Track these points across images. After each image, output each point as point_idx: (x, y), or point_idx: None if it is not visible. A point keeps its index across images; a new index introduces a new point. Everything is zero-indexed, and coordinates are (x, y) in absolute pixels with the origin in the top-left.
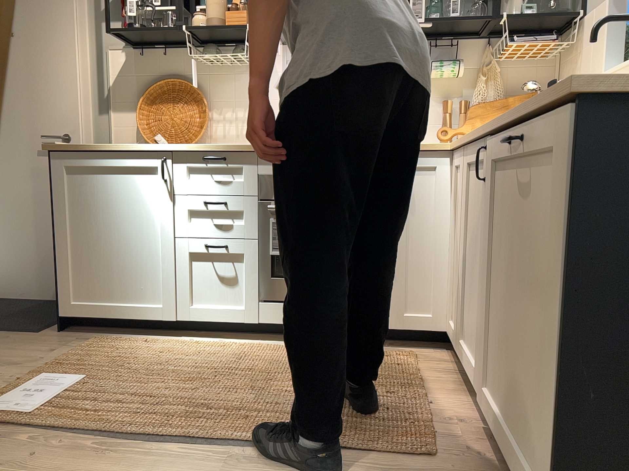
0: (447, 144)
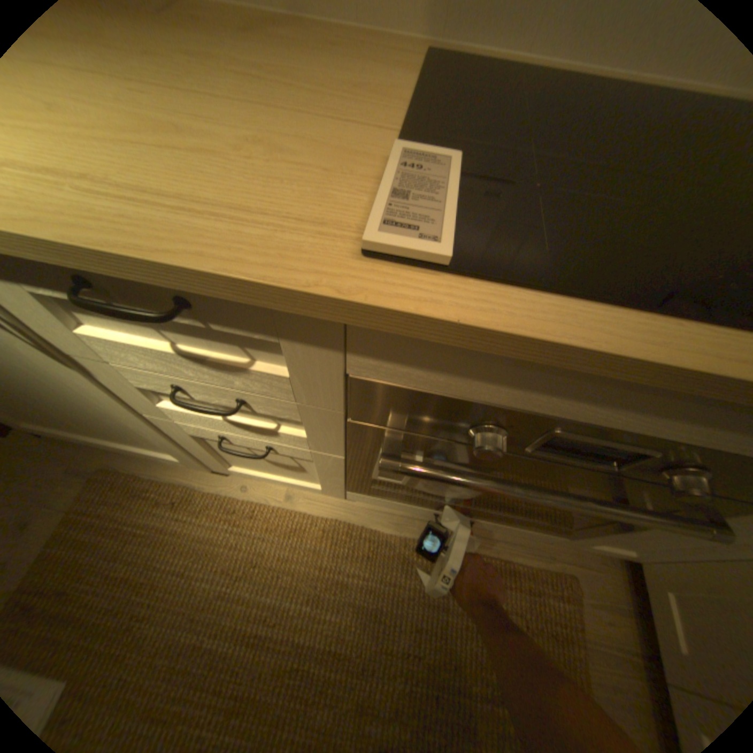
0: None
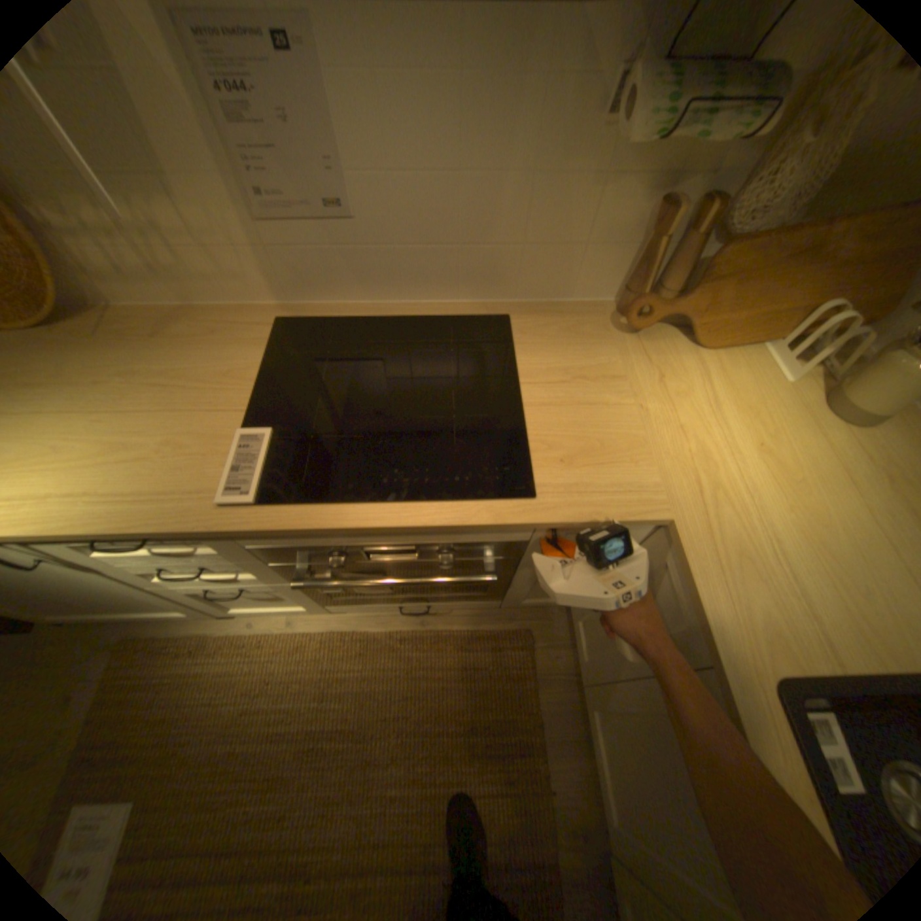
0: (667, 521)
